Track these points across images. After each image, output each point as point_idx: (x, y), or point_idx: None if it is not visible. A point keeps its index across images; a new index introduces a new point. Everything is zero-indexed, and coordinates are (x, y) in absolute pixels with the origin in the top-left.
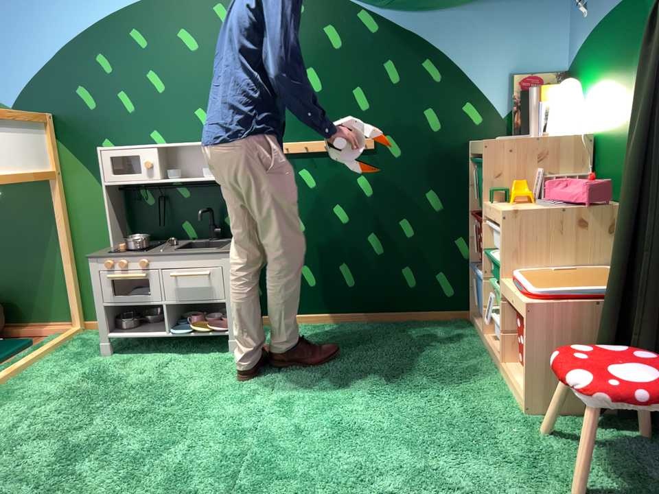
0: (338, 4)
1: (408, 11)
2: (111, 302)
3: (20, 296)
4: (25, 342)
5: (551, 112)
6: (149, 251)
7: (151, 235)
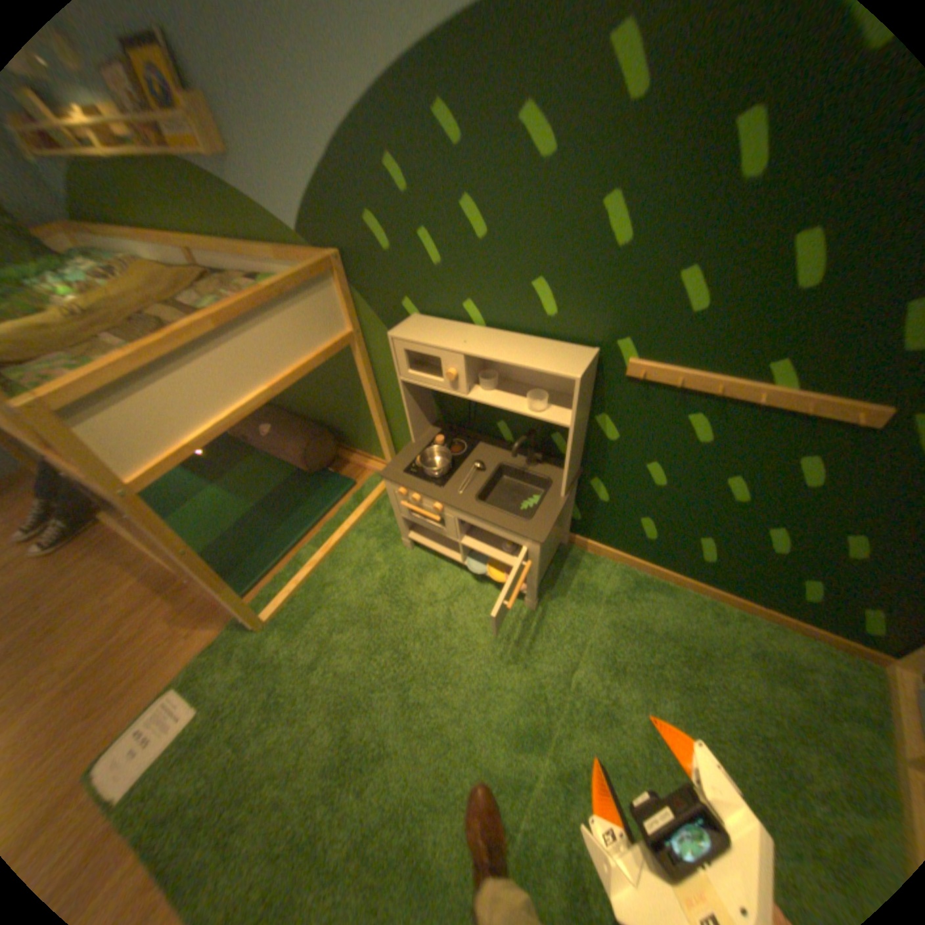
0: None
1: None
2: (409, 519)
3: (347, 429)
4: (352, 479)
5: None
6: (450, 478)
7: (461, 424)
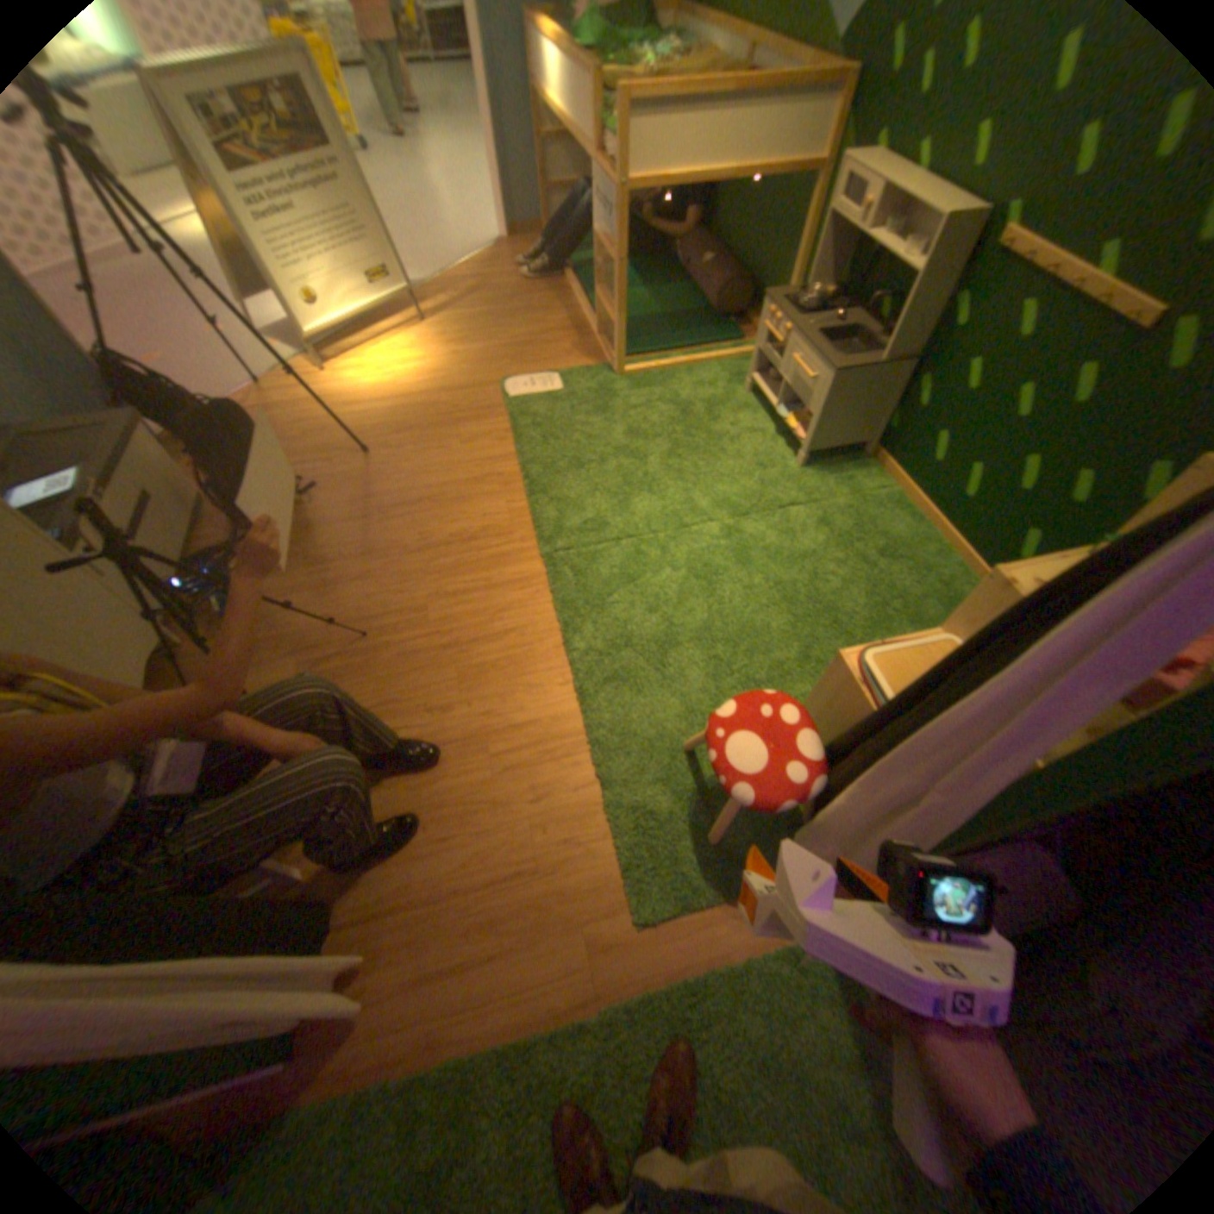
0: None
1: None
2: (760, 351)
3: (767, 289)
4: (742, 337)
5: None
6: (811, 318)
7: (855, 292)
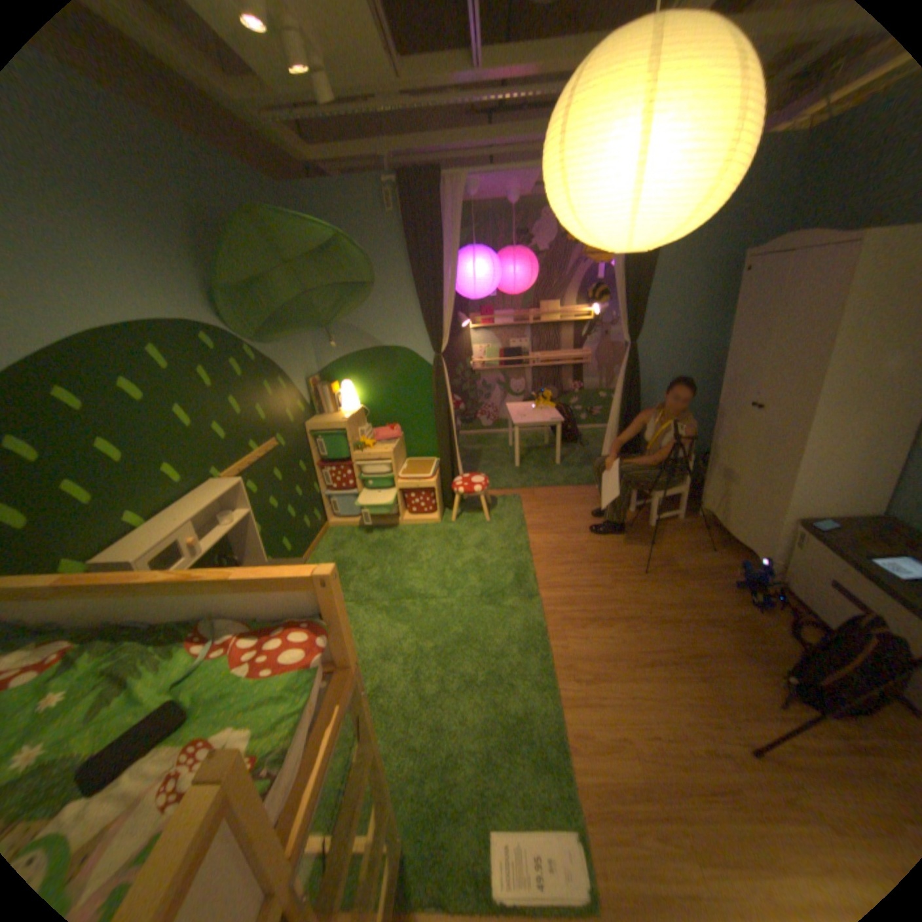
0: (231, 341)
1: (264, 345)
2: None
3: None
4: None
5: (339, 399)
6: None
7: None
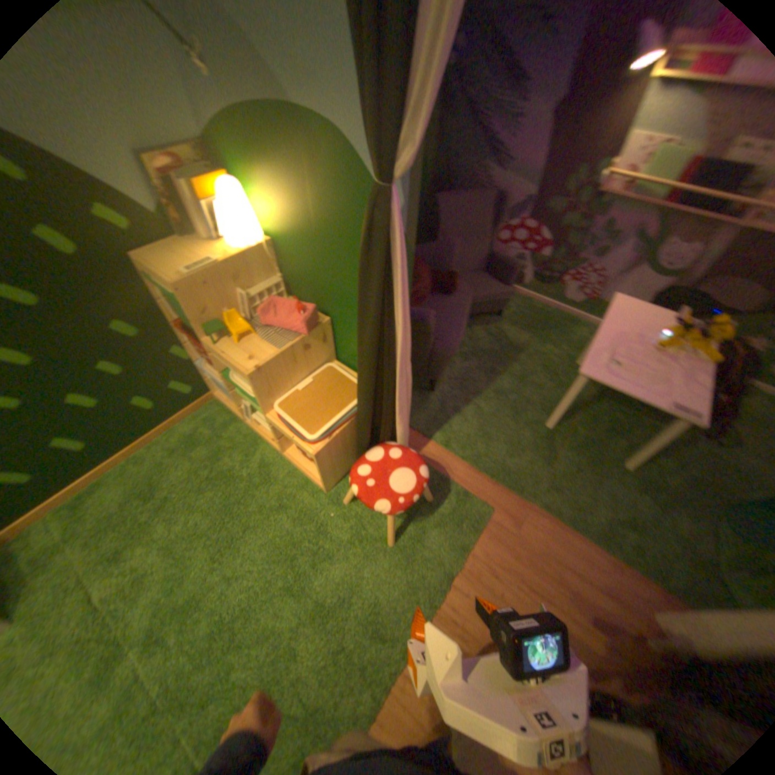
0: None
1: None
2: None
3: None
4: None
5: (216, 213)
6: None
7: None
